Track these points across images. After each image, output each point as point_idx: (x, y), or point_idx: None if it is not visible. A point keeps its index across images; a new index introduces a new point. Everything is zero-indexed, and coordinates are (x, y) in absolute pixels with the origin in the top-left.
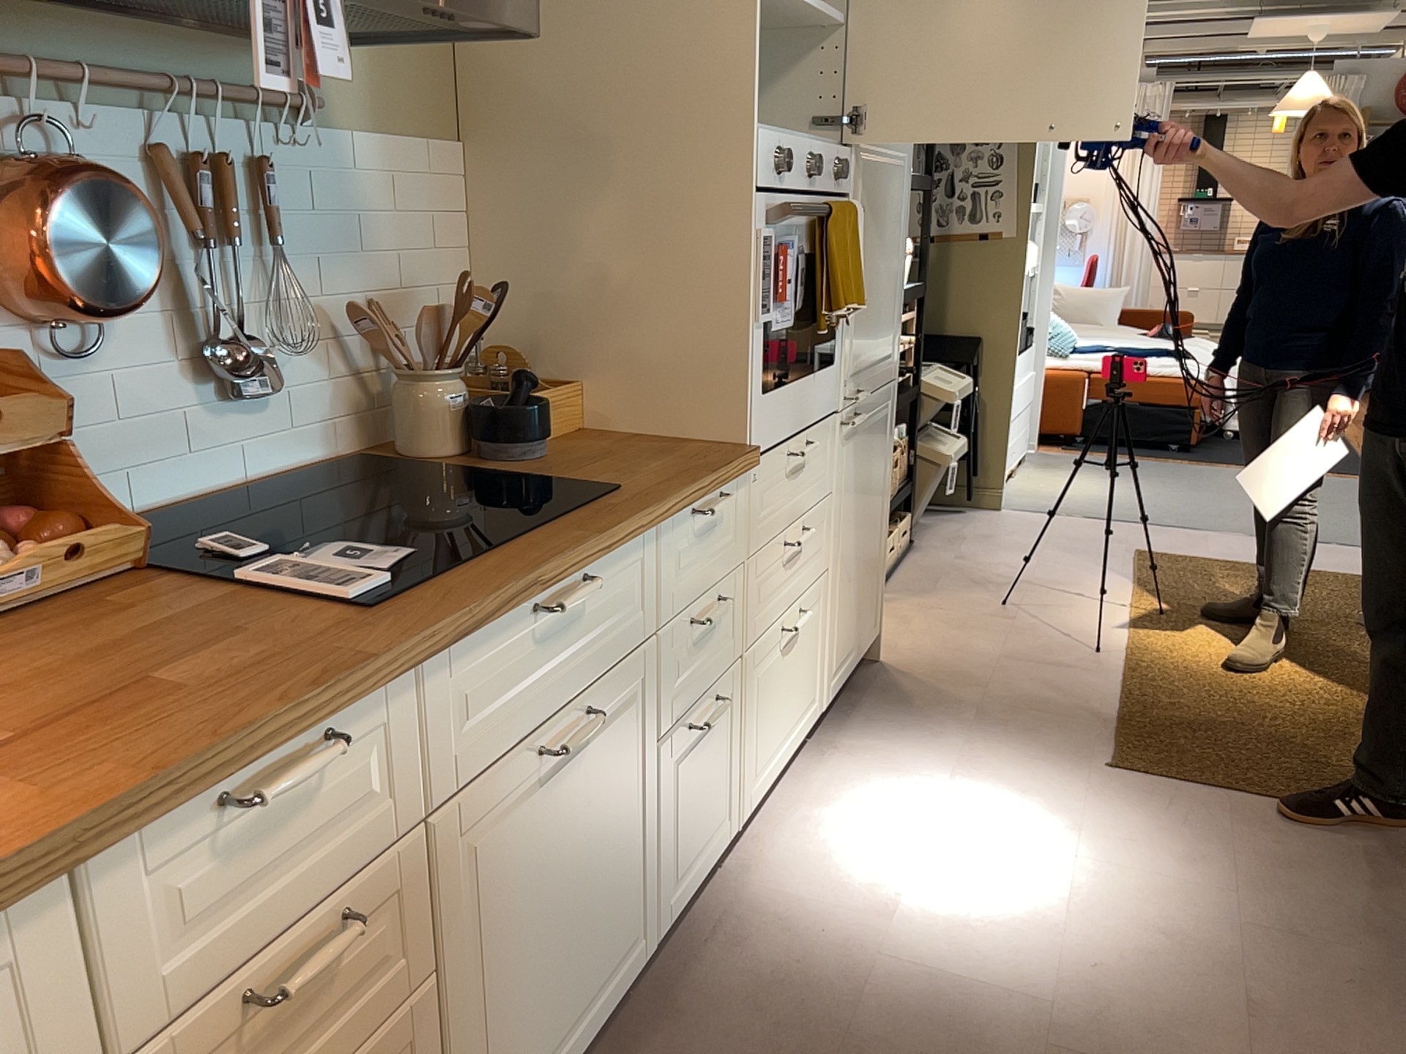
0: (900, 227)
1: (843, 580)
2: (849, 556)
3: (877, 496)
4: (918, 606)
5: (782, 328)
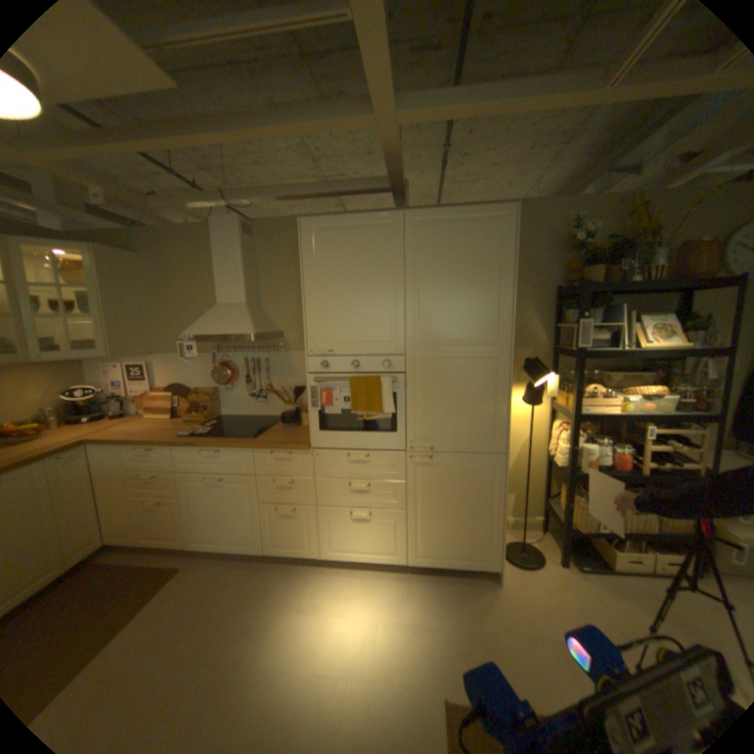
0: (497, 382)
1: (425, 521)
2: (433, 515)
3: (479, 502)
4: (595, 595)
5: (331, 413)
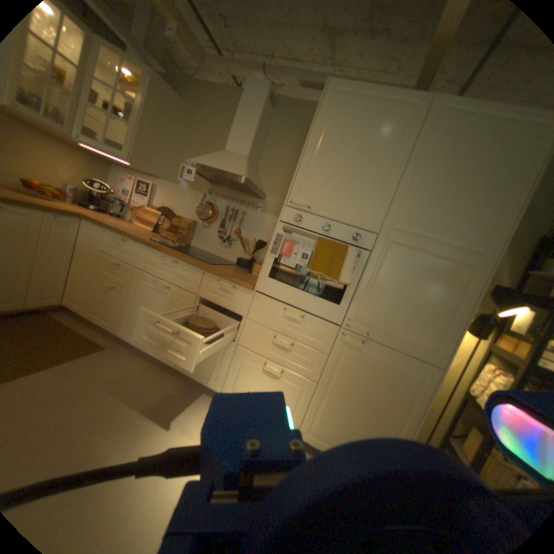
0: (465, 294)
1: (331, 403)
2: (342, 400)
3: (395, 407)
4: None
5: (285, 264)
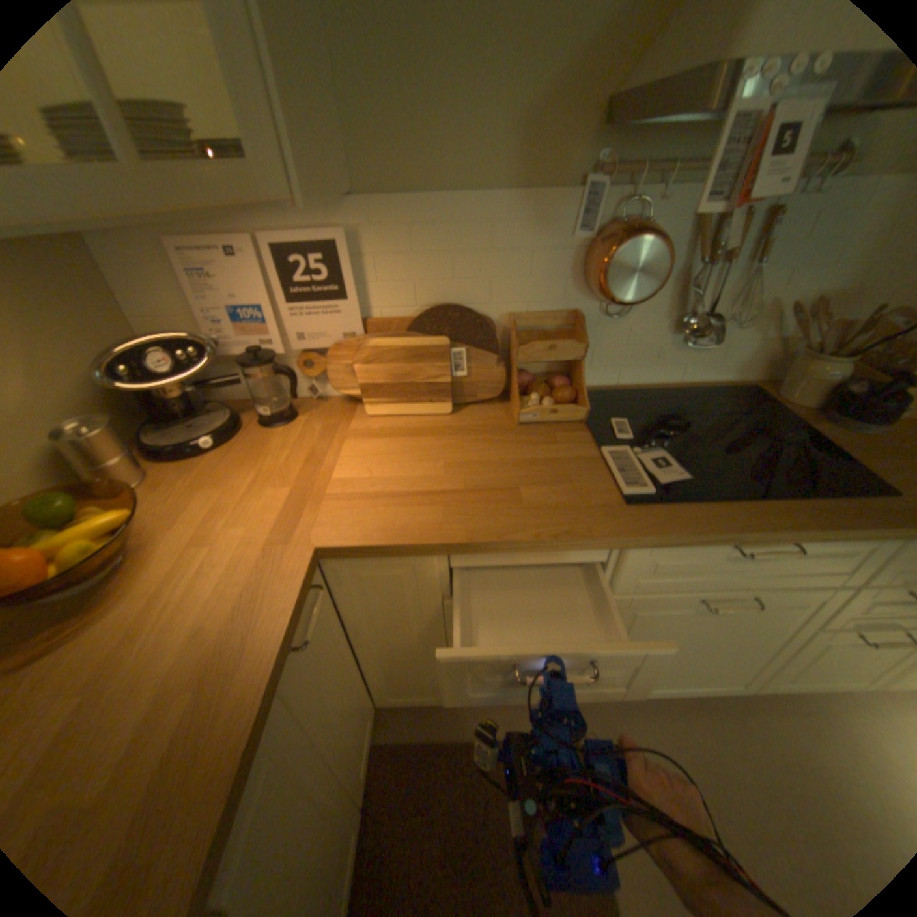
0: None
1: None
2: None
3: None
4: None
5: None
